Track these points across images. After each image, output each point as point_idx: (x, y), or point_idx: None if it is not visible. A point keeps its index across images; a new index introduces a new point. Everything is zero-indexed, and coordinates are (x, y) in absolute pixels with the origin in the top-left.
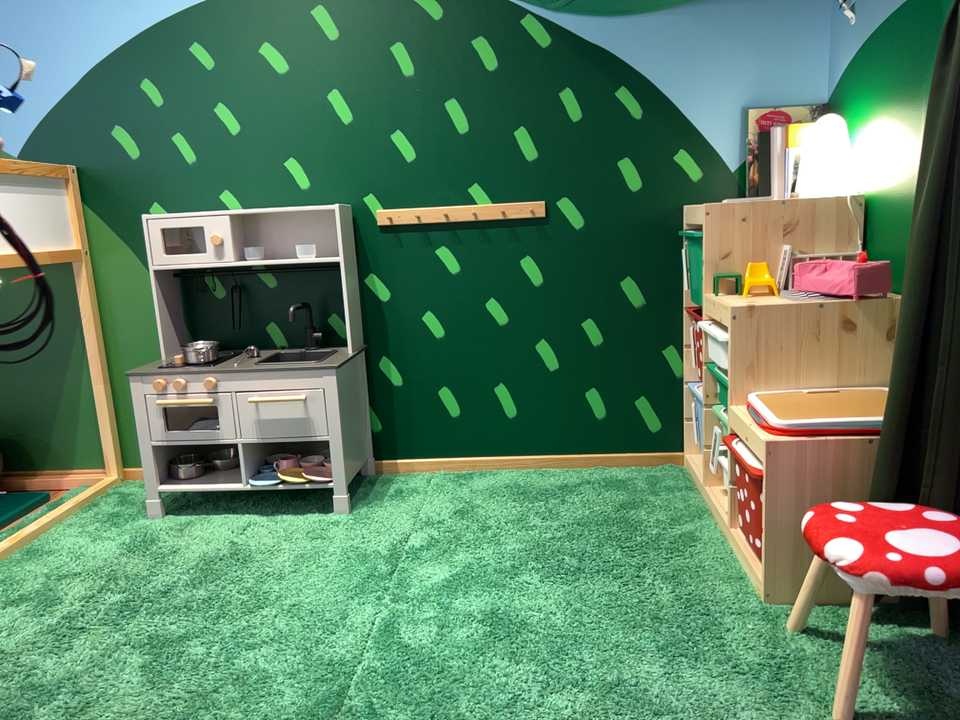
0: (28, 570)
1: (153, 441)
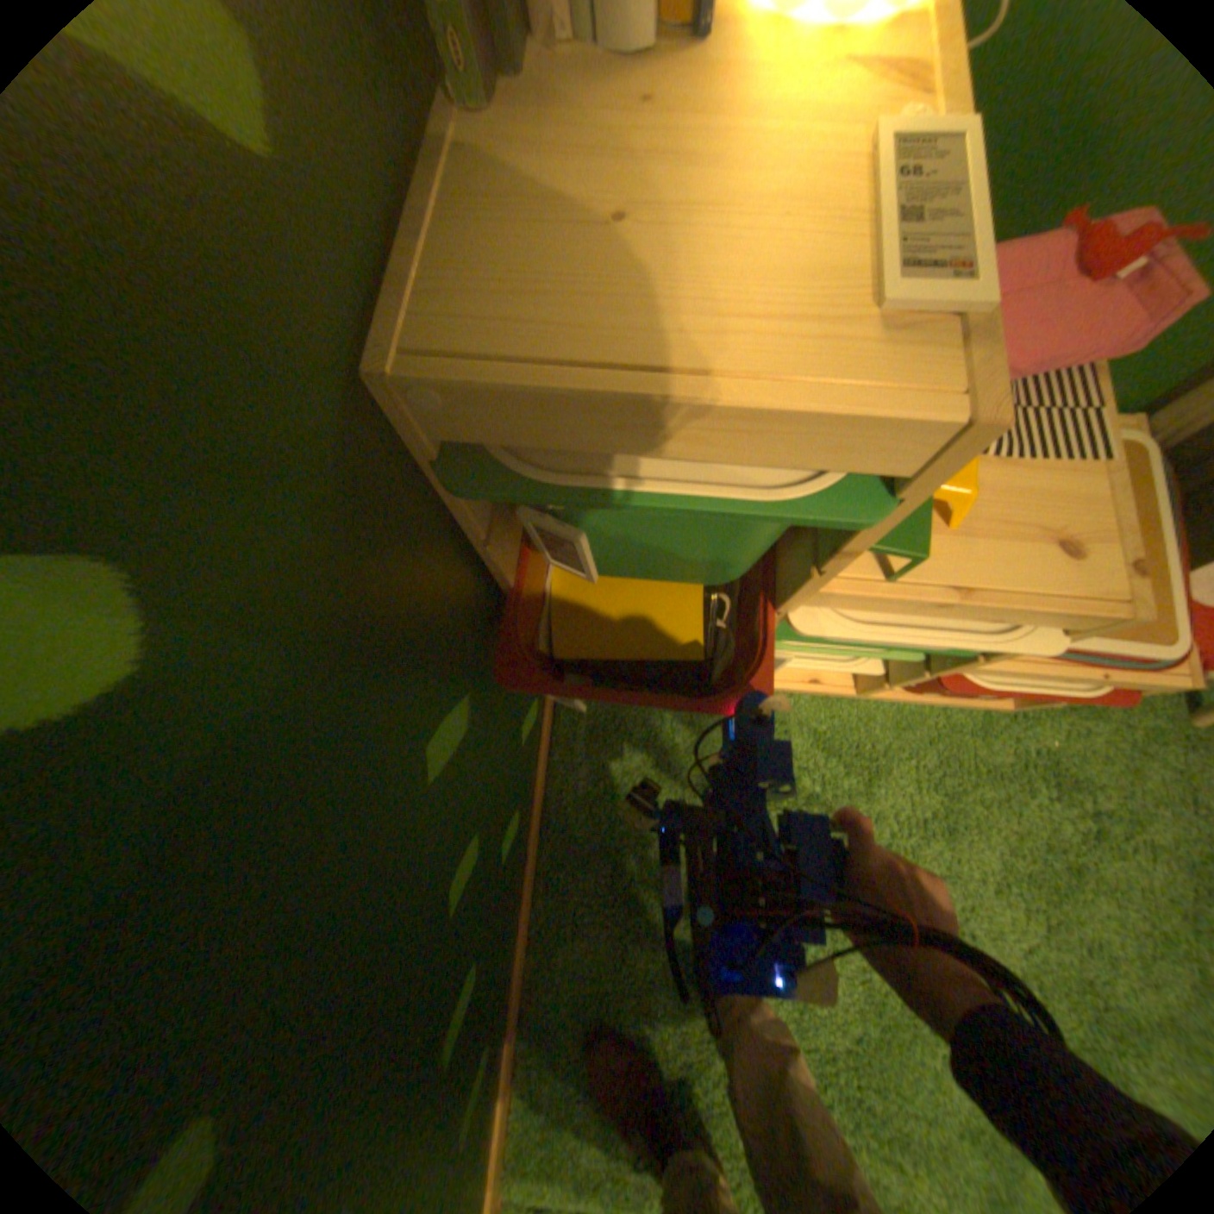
0: None
1: None
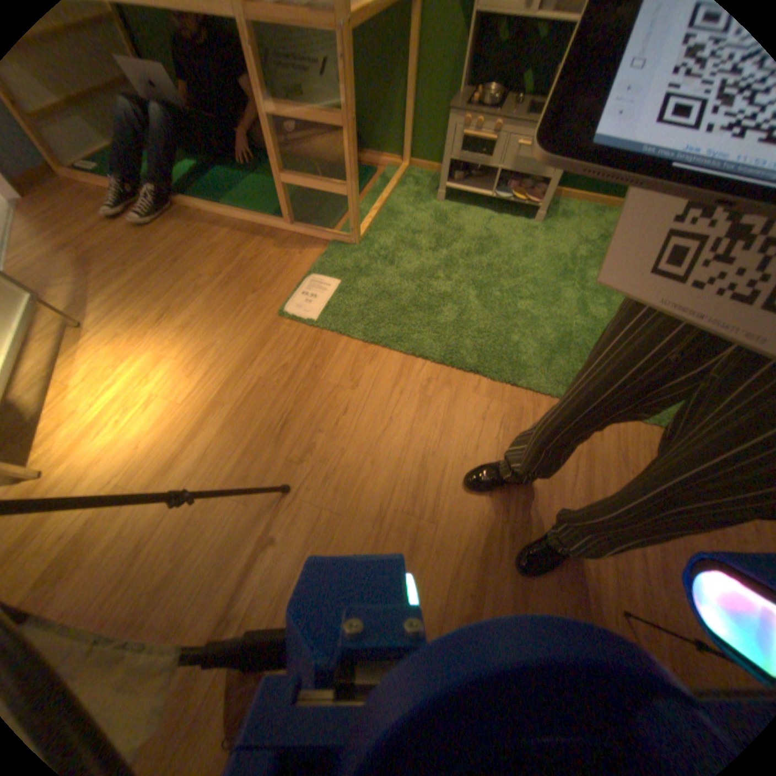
0: (393, 221)
1: (450, 155)
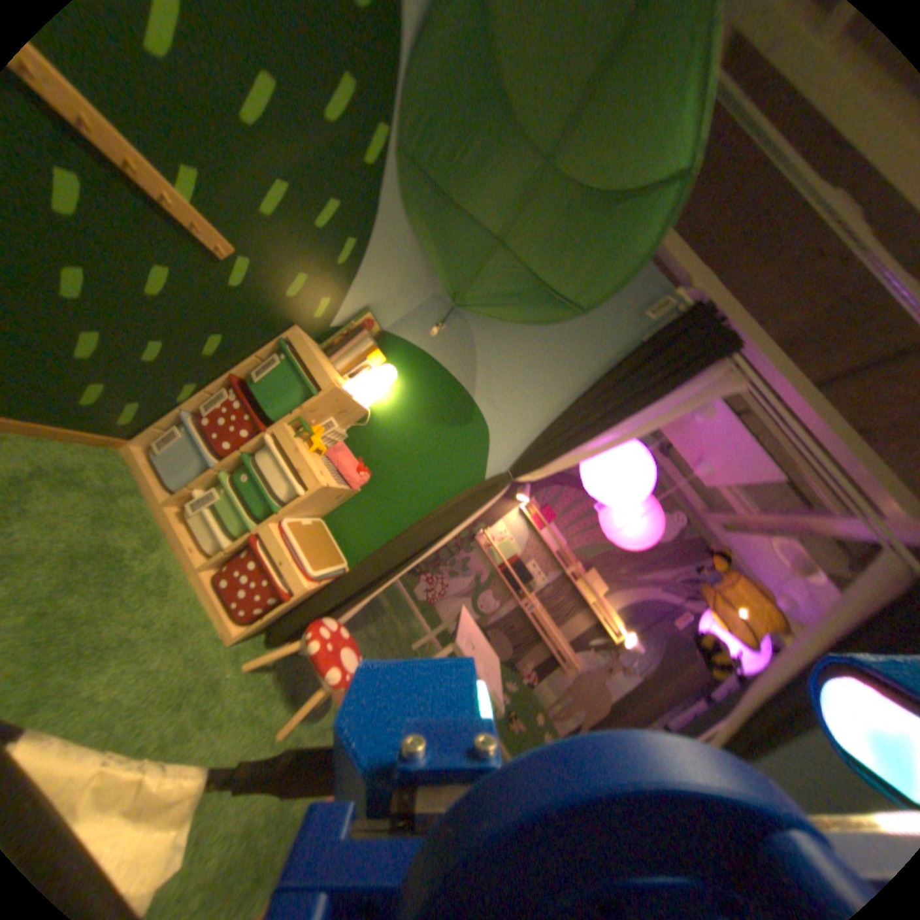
0: None
1: None
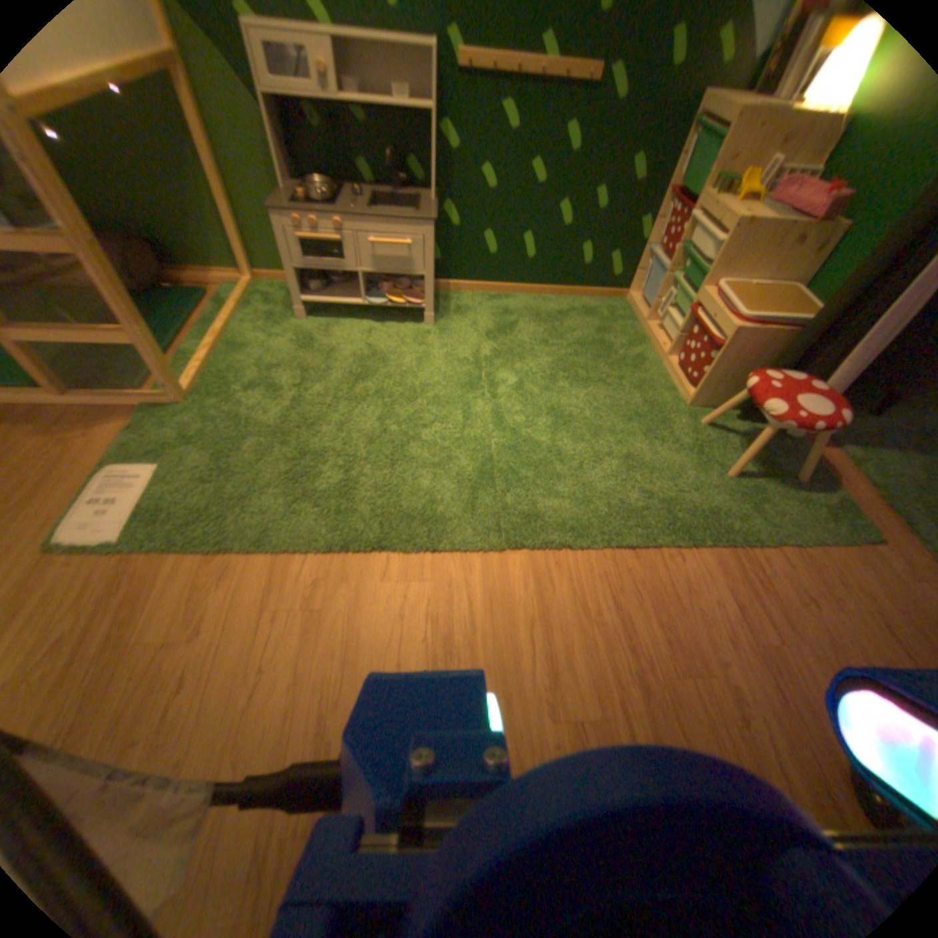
0: (238, 357)
1: (293, 263)
